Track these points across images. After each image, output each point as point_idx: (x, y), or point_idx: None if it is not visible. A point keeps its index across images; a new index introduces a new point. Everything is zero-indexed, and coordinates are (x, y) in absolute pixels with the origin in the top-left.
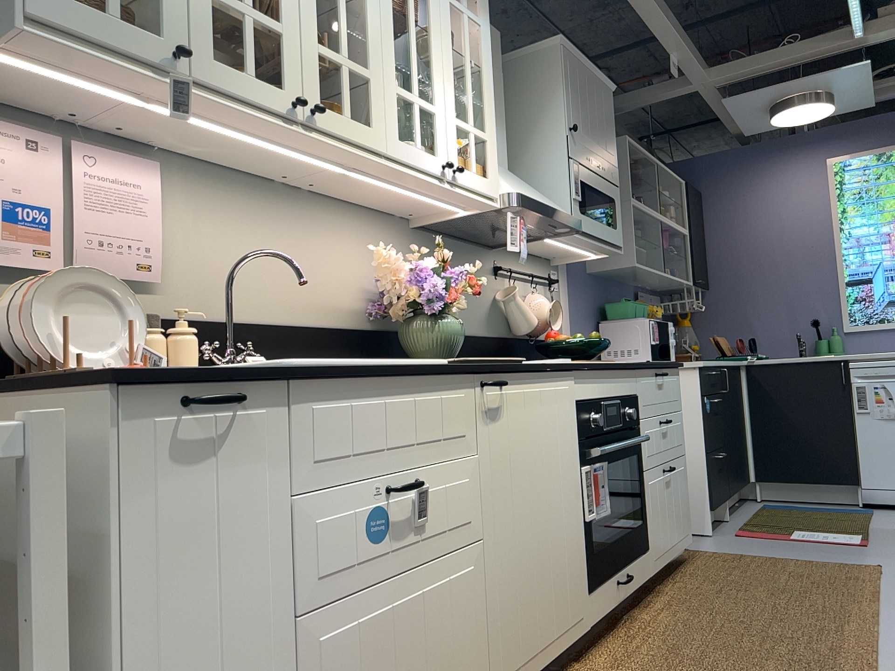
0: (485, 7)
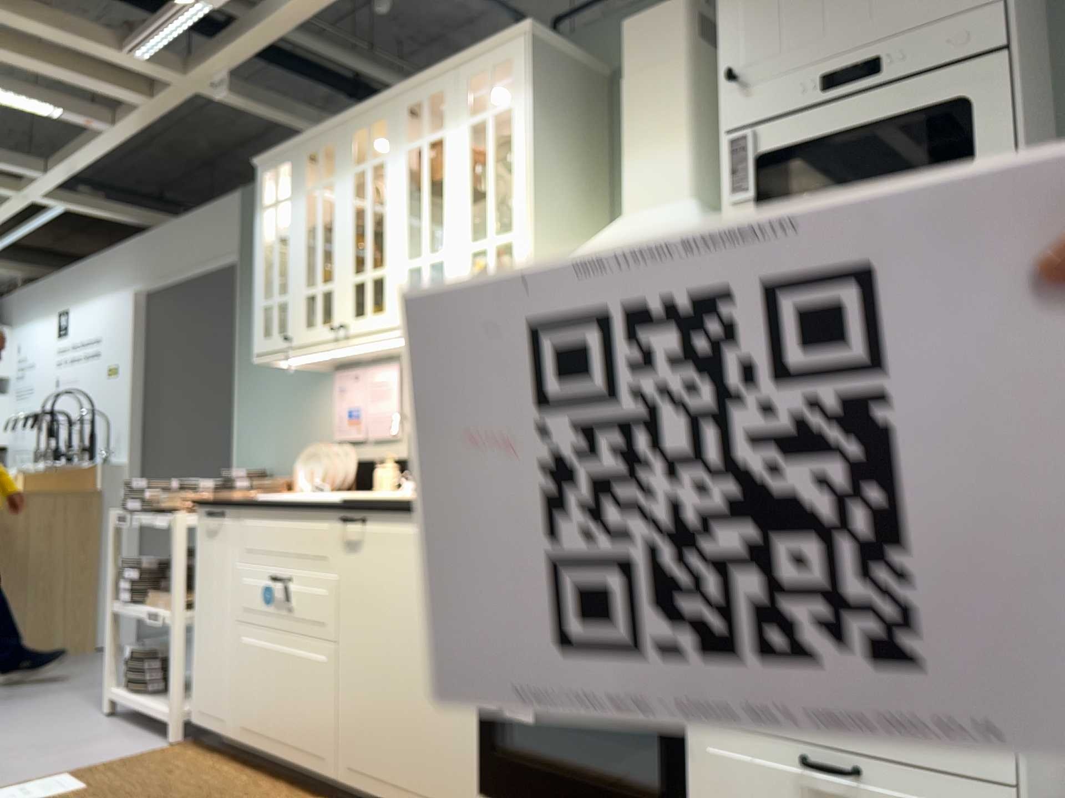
0: (520, 76)
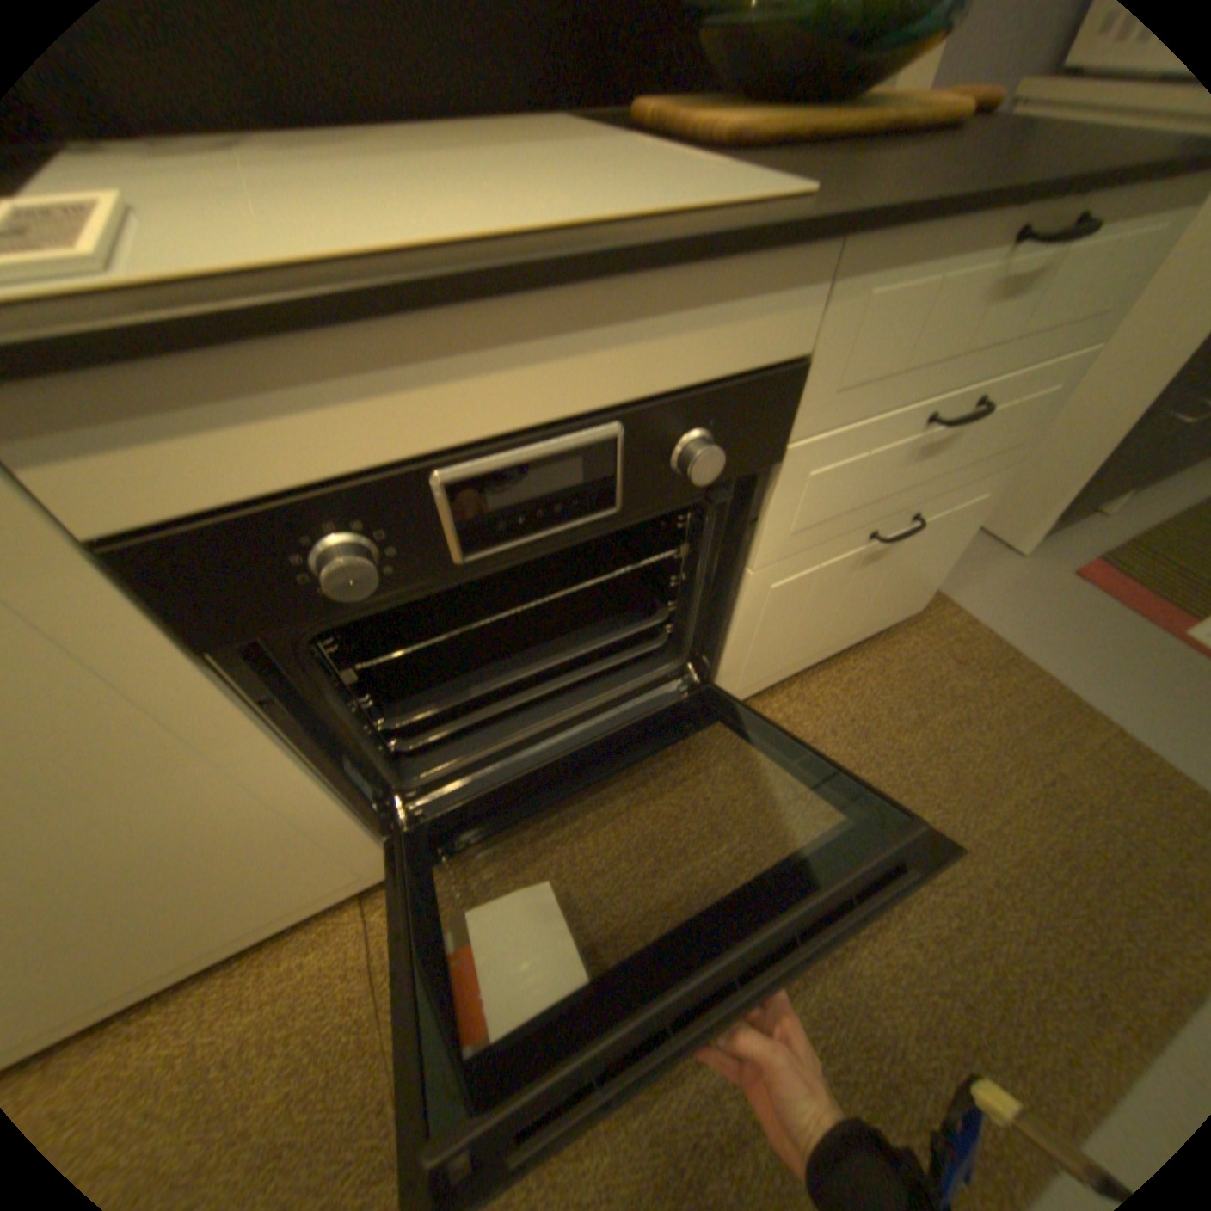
0: None
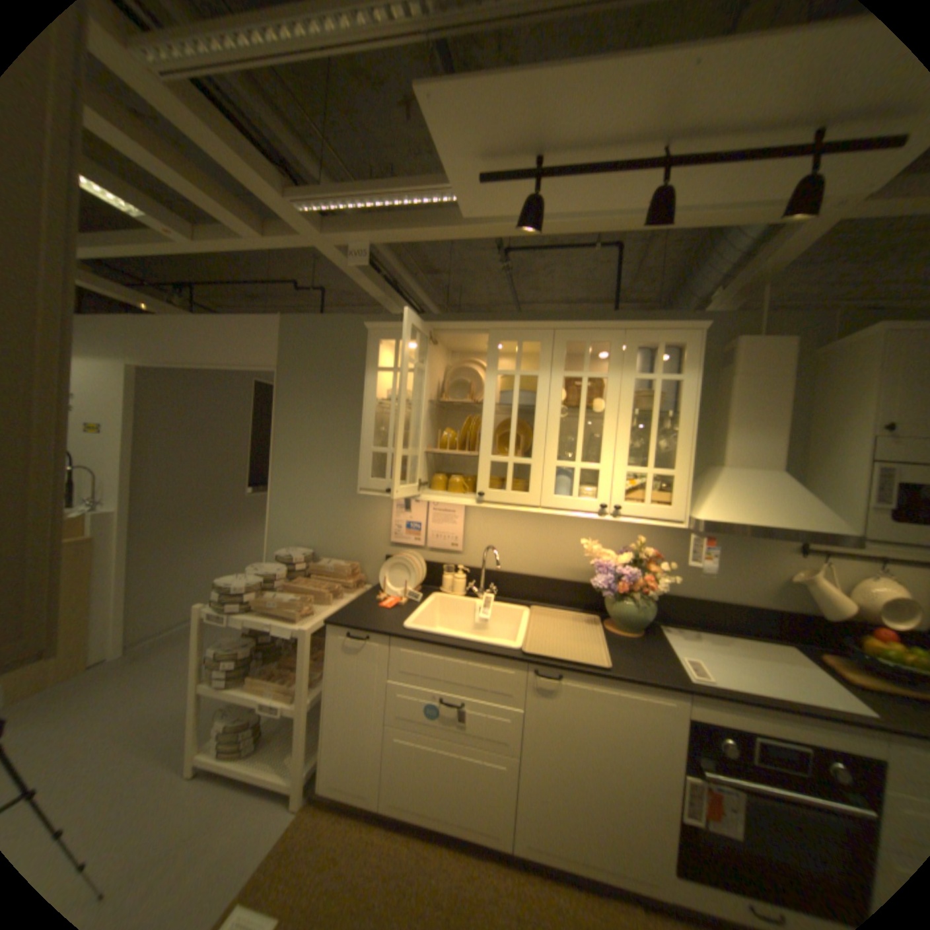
0: (695, 360)
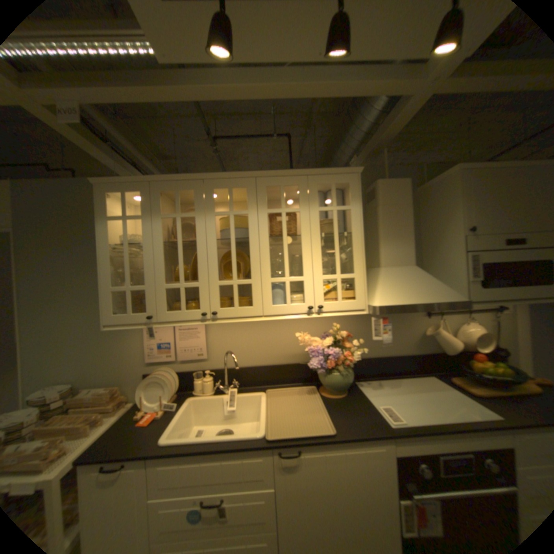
0: (357, 194)
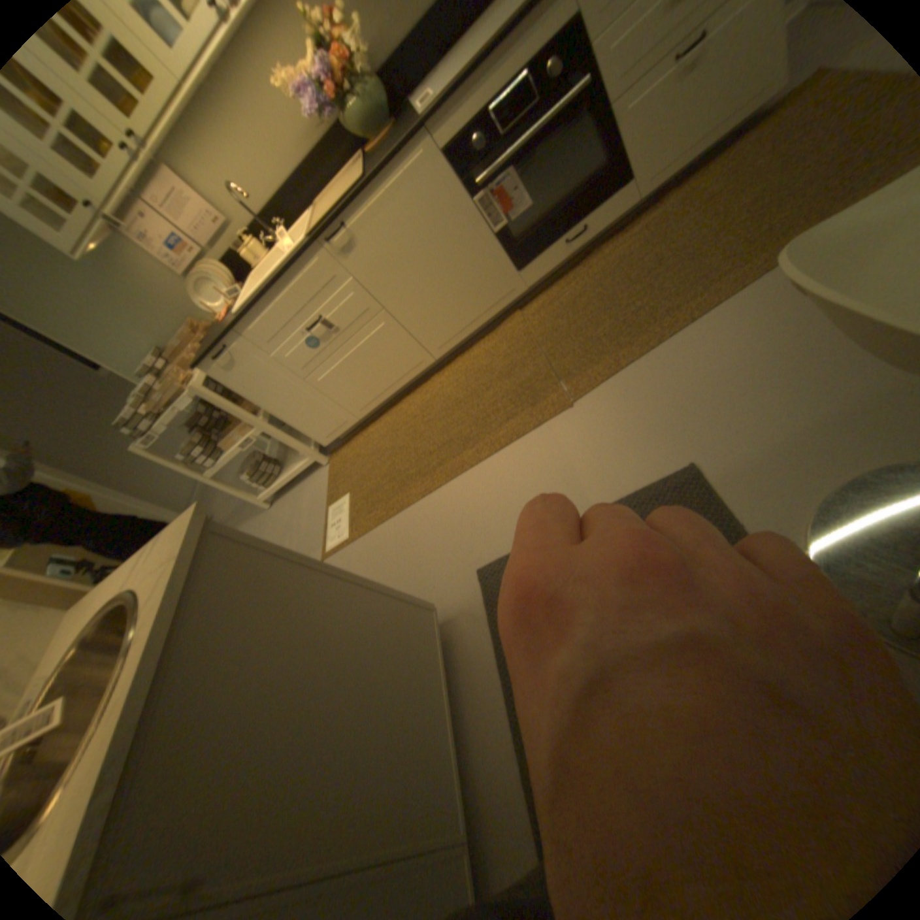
0: None
